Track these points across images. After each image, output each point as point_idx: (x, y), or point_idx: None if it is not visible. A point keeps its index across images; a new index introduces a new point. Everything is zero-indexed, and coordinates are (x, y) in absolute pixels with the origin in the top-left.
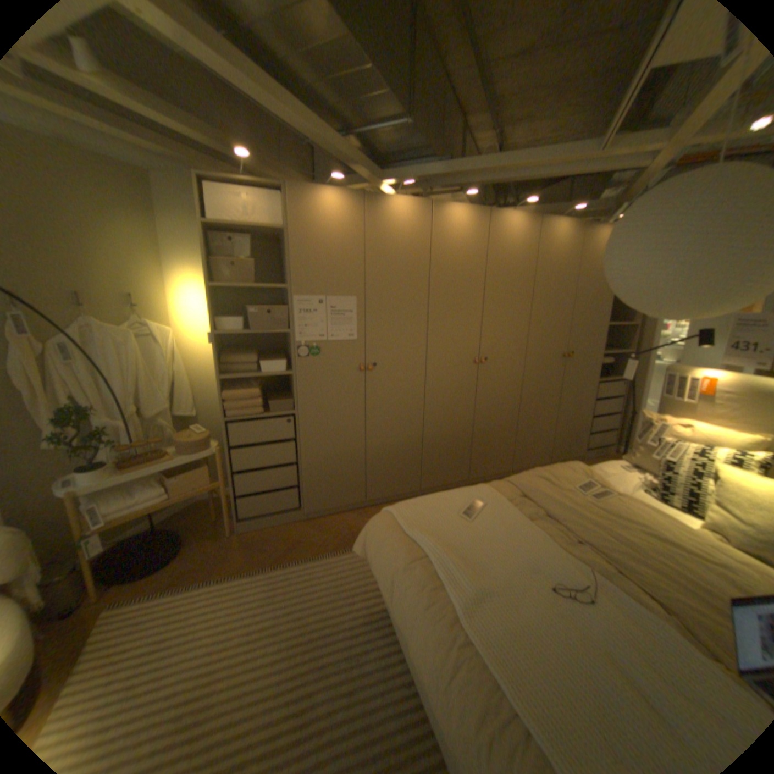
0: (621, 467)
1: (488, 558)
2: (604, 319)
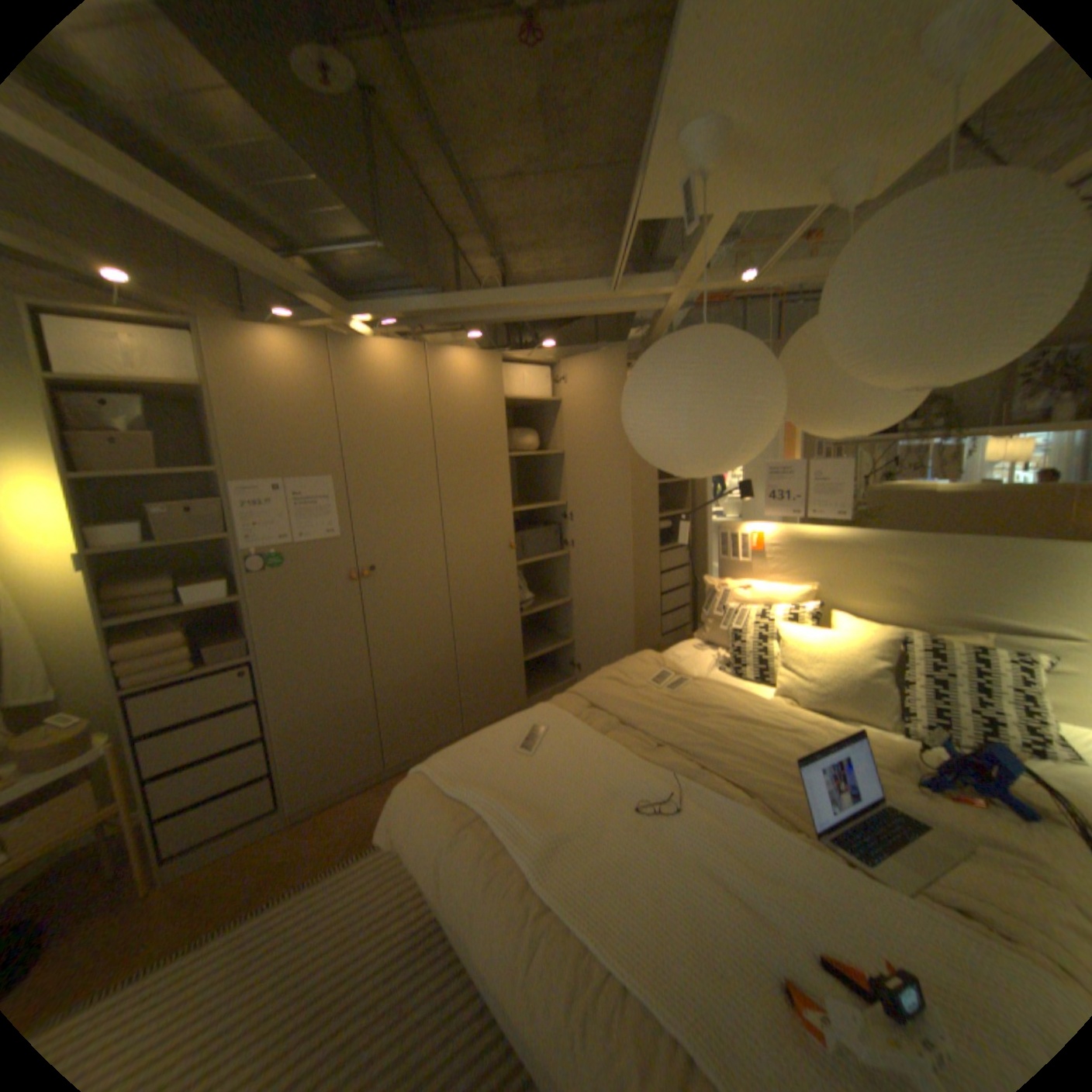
0: (694, 647)
1: (558, 796)
2: (651, 477)
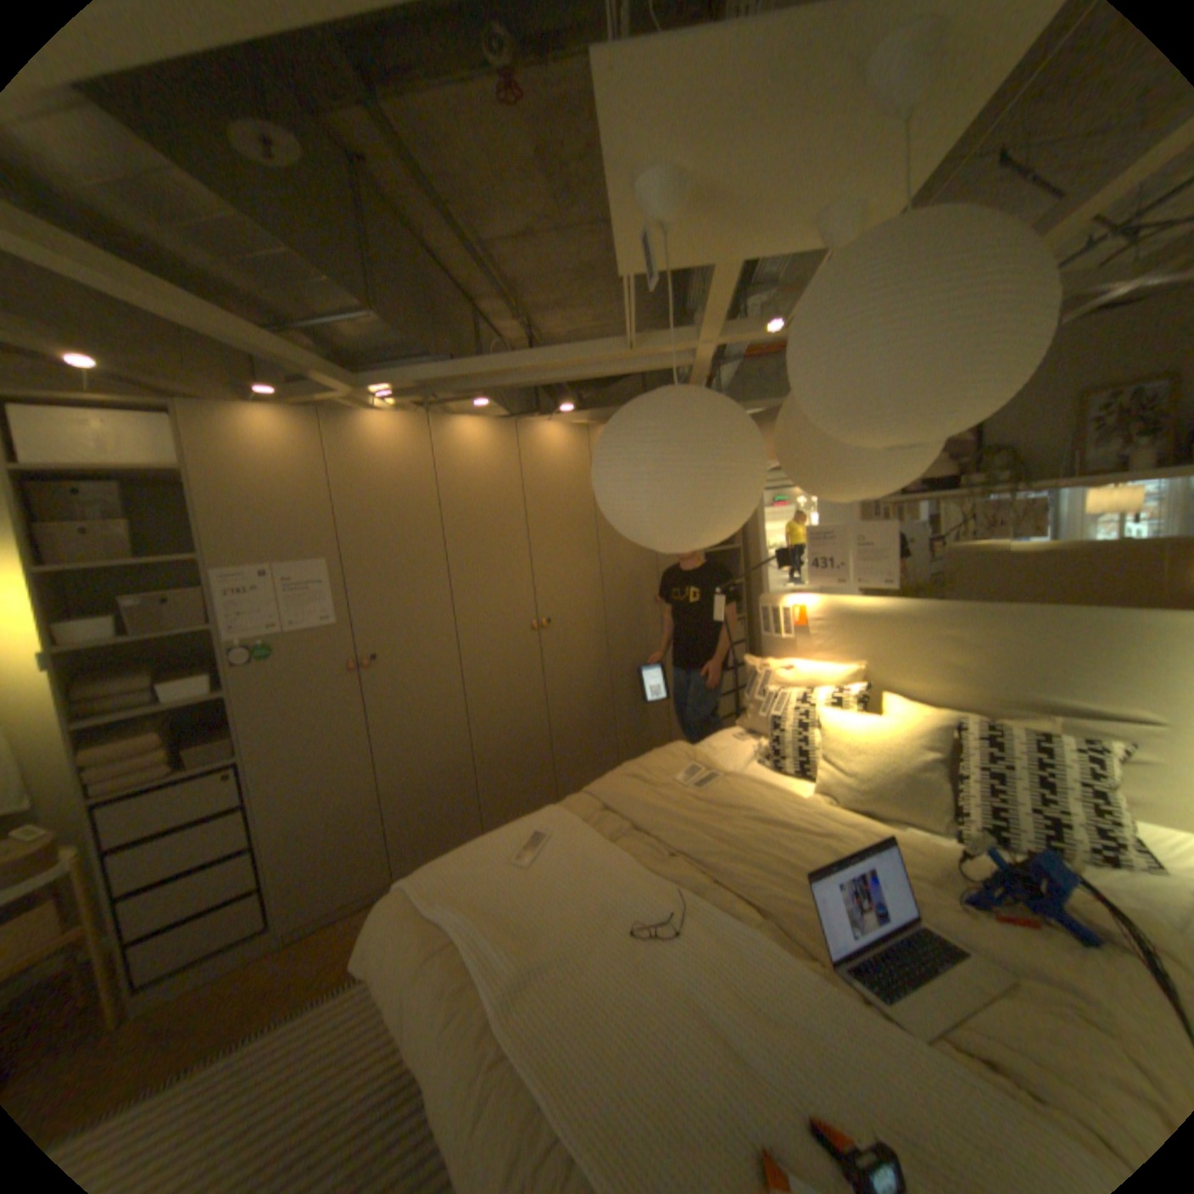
0: (734, 737)
1: (546, 917)
2: None
